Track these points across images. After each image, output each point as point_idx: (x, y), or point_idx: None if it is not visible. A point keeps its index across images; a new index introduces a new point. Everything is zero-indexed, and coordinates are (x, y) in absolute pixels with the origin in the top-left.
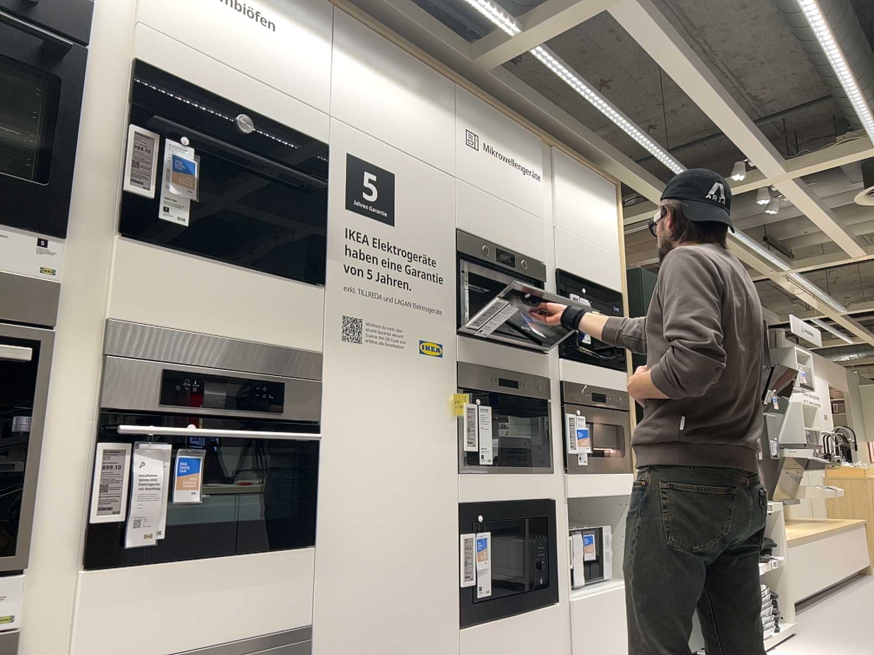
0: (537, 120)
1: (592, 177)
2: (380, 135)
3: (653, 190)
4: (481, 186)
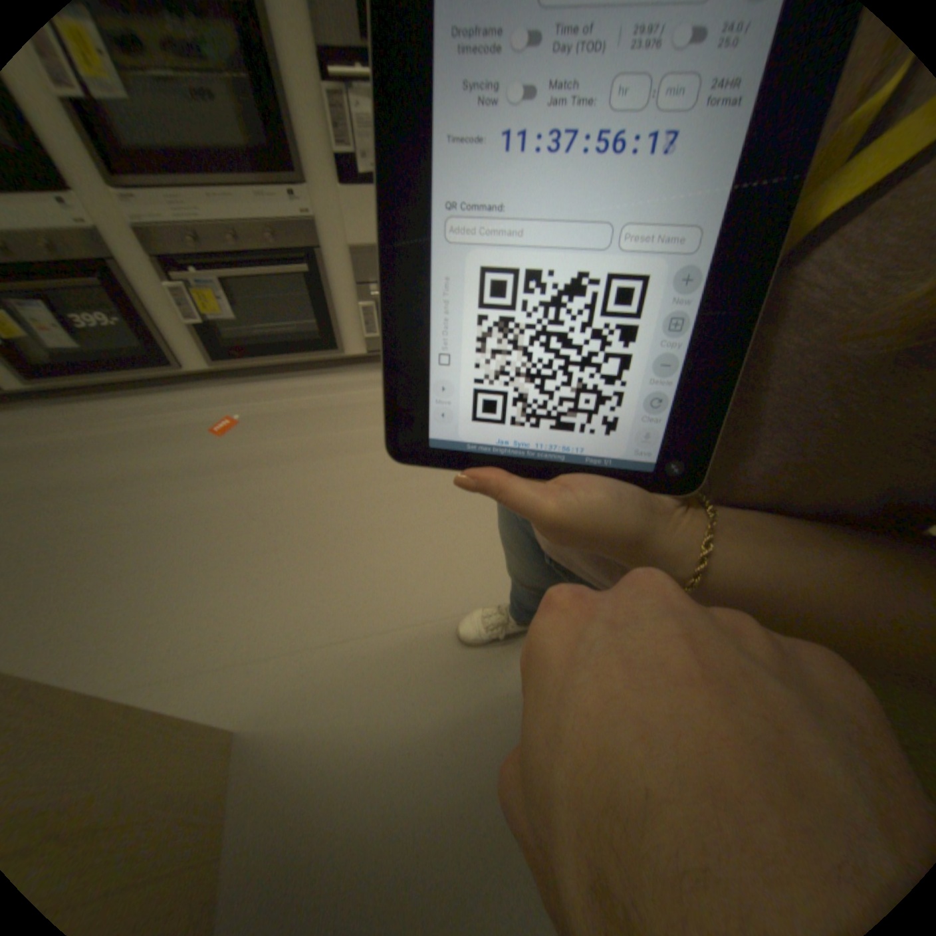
0: None
1: None
2: None
3: None
4: None
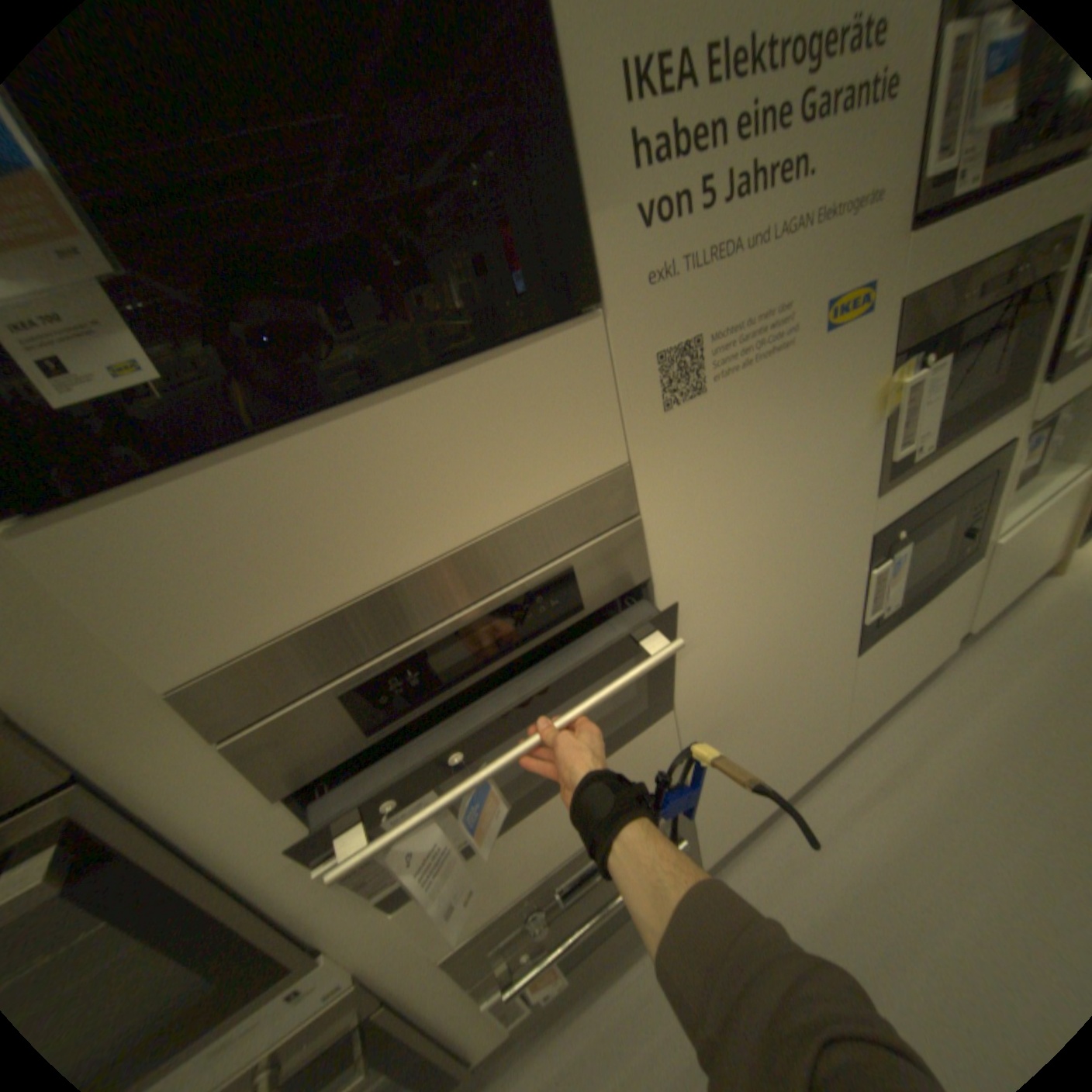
0: None
1: None
2: None
3: None
4: None
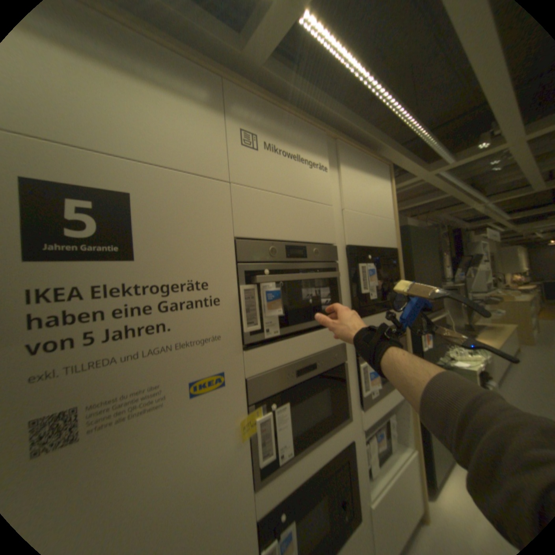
0: (323, 116)
1: (372, 160)
2: (95, 142)
3: (415, 164)
4: (264, 185)
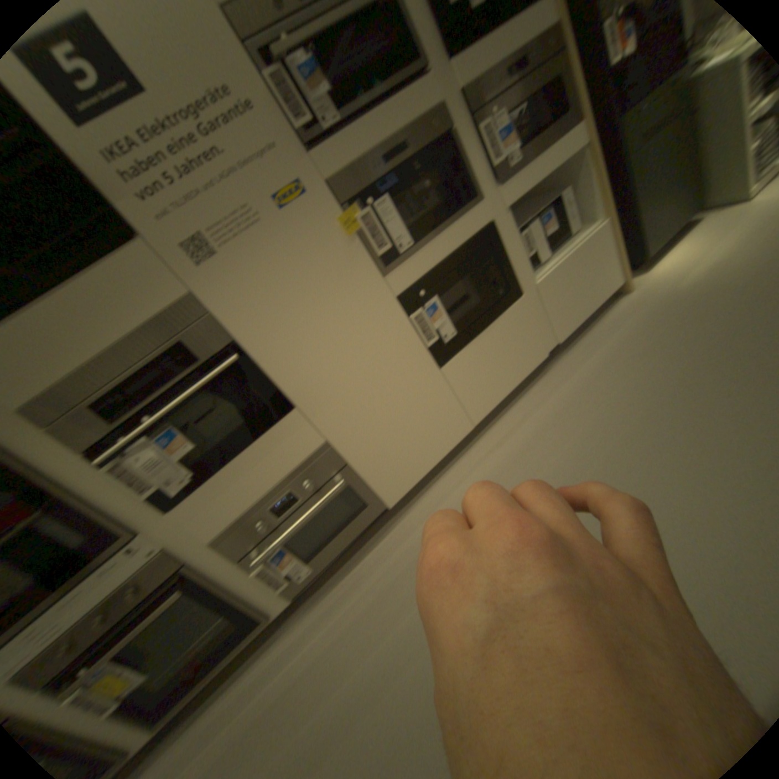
0: None
1: None
2: None
3: None
4: None
